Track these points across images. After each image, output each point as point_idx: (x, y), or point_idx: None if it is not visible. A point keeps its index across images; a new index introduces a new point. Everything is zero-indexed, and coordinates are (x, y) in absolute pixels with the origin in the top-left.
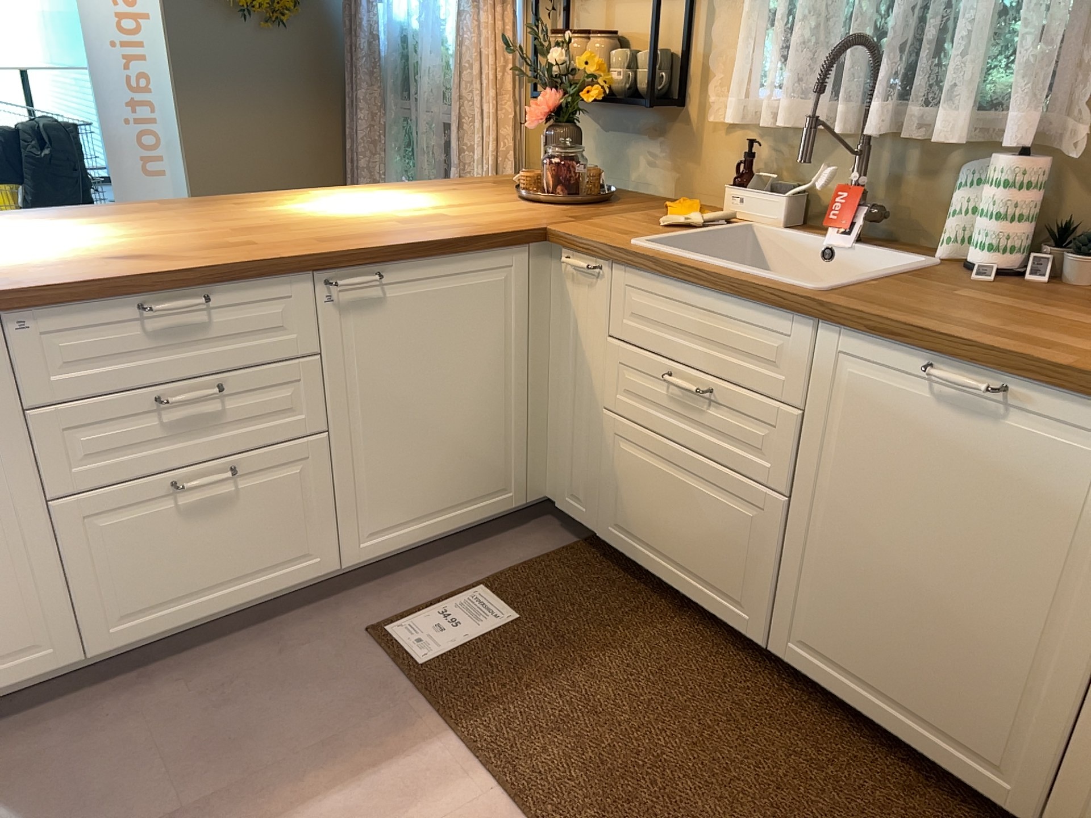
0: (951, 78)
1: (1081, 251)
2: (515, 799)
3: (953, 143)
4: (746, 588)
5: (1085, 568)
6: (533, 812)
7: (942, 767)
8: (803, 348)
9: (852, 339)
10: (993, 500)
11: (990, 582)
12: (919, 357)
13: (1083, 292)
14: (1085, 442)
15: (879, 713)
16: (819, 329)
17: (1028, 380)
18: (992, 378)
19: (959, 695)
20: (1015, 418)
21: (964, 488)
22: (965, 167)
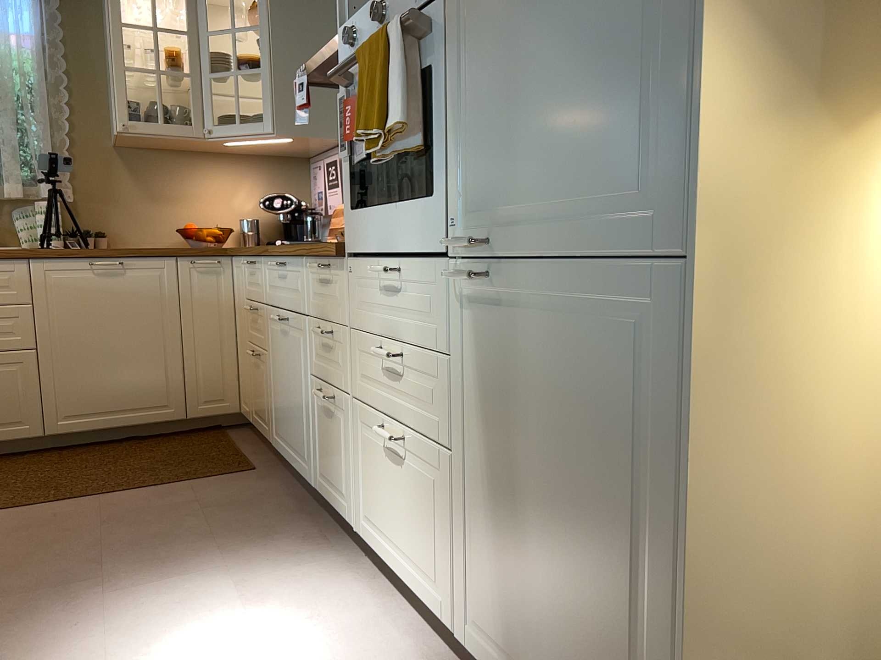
0: (6, 170)
1: (88, 234)
2: (12, 509)
3: (20, 196)
4: (22, 411)
5: (167, 313)
6: (28, 505)
7: (147, 423)
8: (23, 275)
9: (50, 263)
10: (130, 304)
11: (139, 335)
12: (84, 261)
13: (96, 249)
14: (152, 271)
15: (114, 421)
16: (30, 264)
17: (129, 256)
18: (115, 260)
19: (143, 387)
20: (128, 272)
21: (118, 304)
22: (15, 210)
